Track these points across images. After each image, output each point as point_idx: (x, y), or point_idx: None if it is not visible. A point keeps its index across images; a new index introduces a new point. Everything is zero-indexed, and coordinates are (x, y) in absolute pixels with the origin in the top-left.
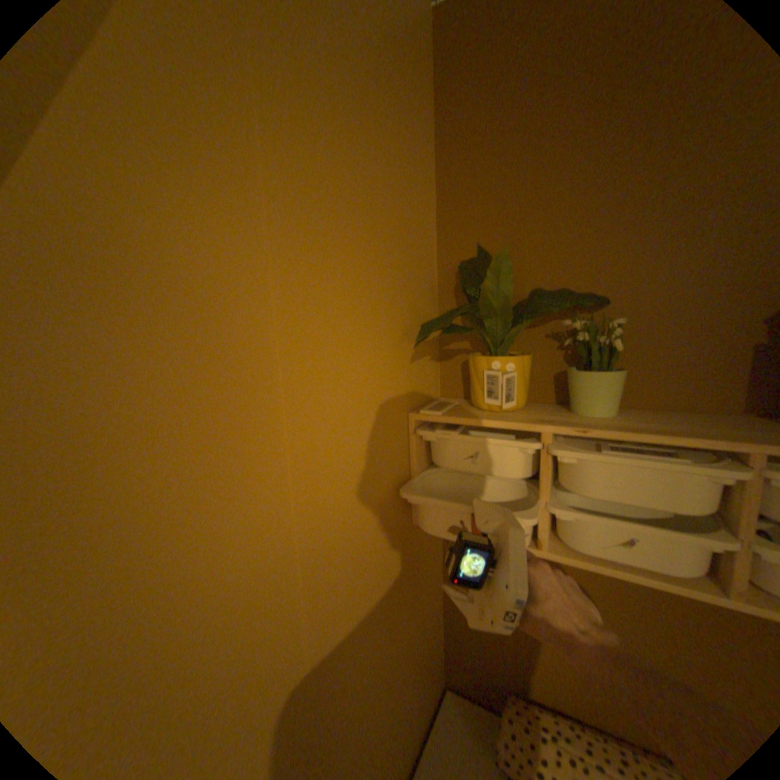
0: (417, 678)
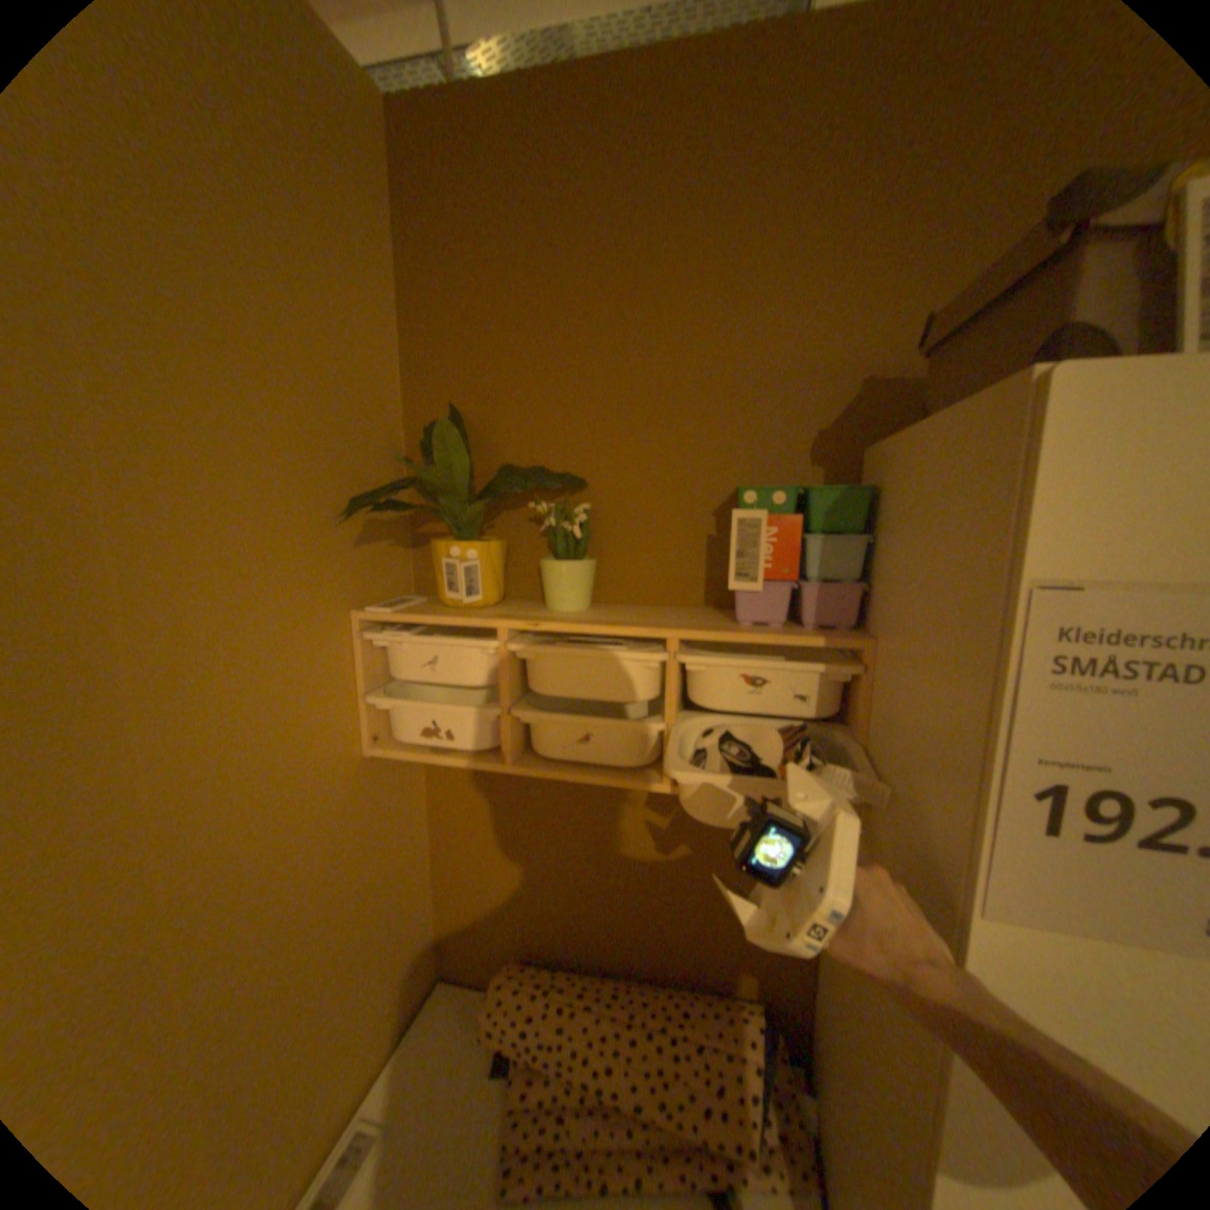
0: (378, 961)
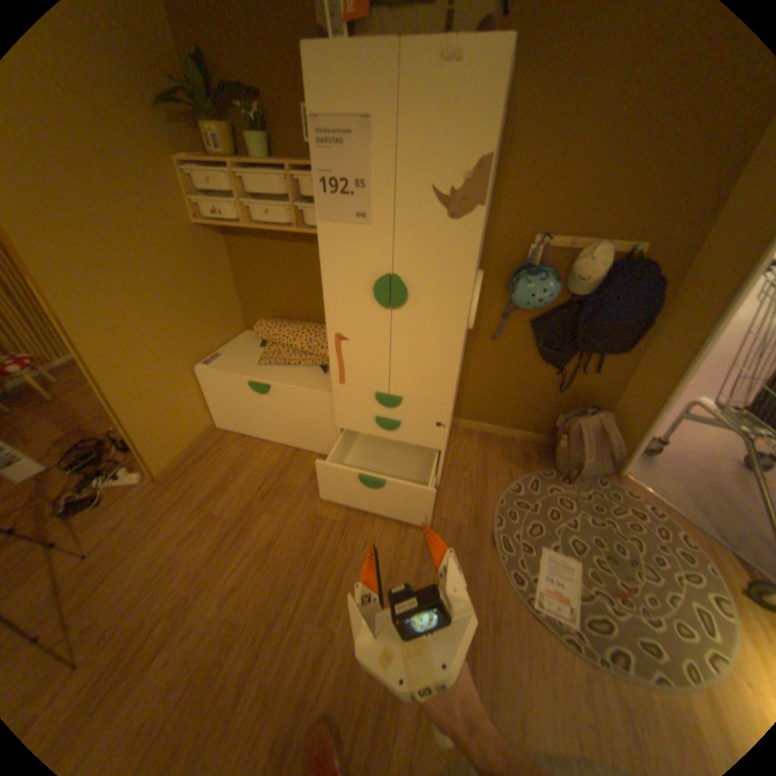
0: (215, 308)
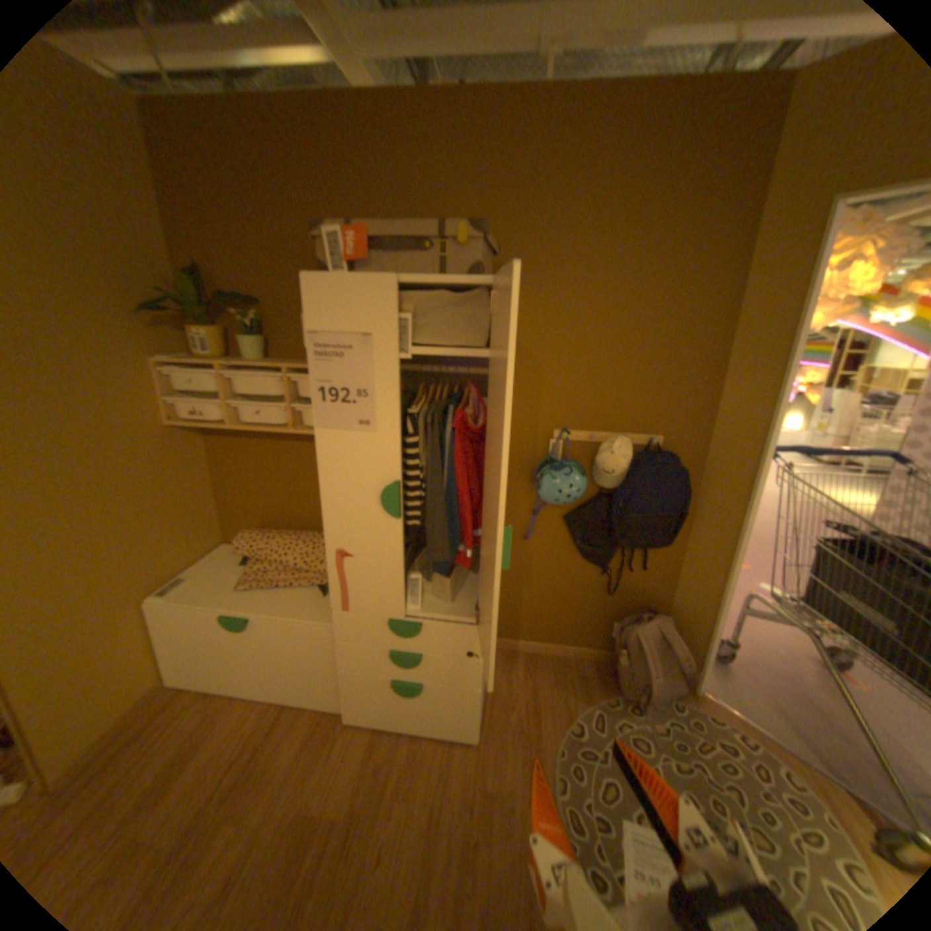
0: (185, 521)
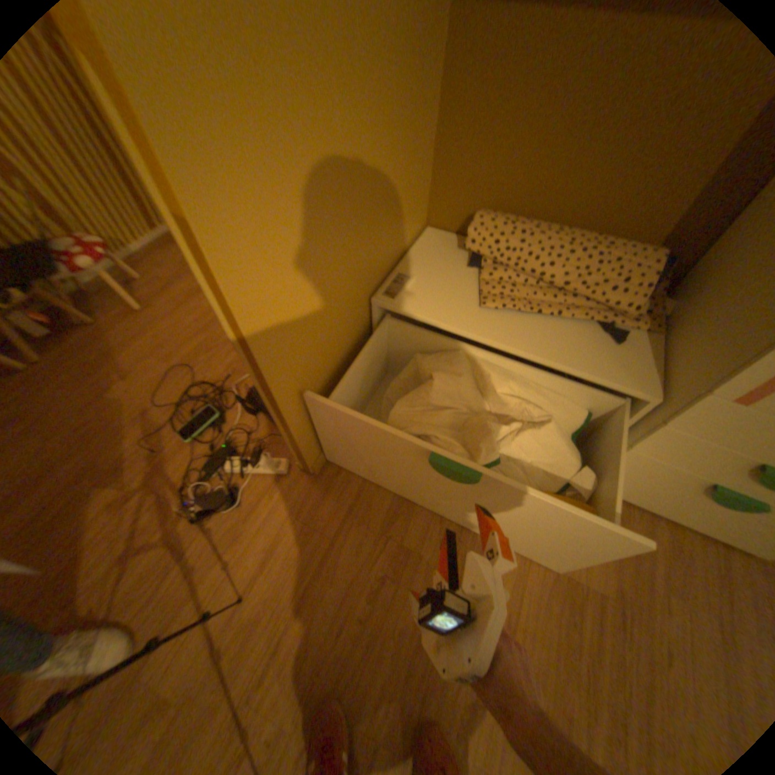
0: (408, 183)
